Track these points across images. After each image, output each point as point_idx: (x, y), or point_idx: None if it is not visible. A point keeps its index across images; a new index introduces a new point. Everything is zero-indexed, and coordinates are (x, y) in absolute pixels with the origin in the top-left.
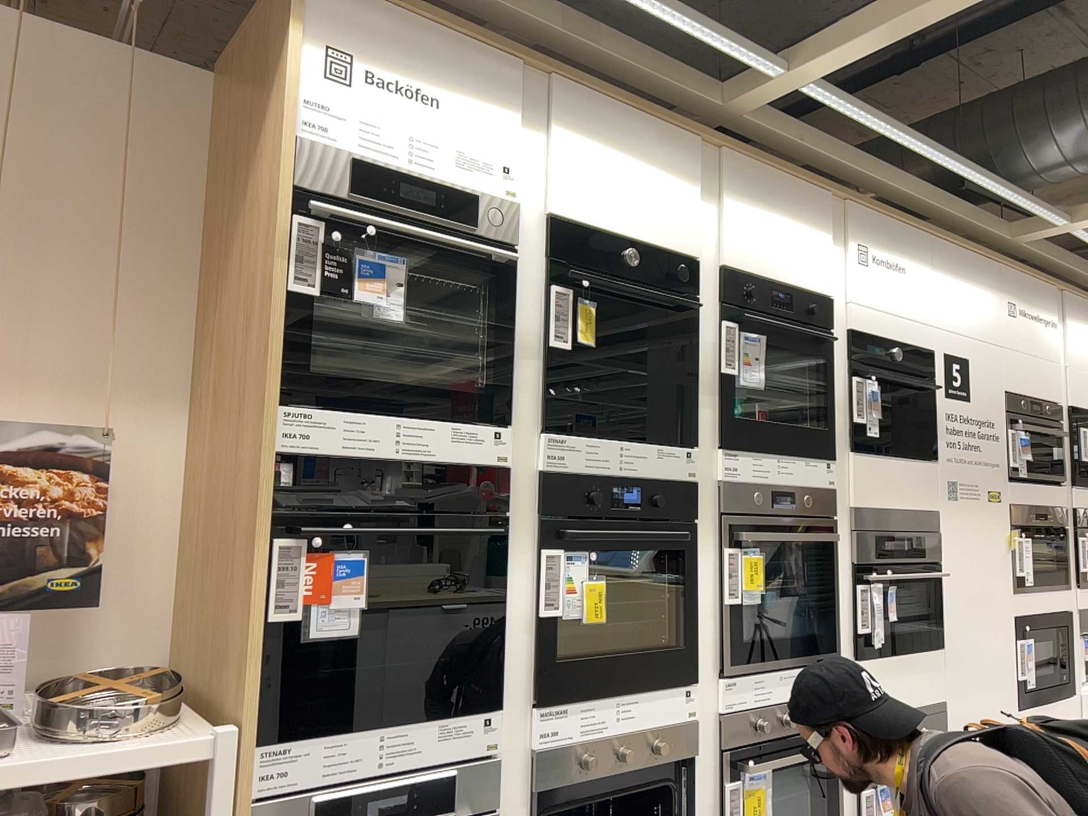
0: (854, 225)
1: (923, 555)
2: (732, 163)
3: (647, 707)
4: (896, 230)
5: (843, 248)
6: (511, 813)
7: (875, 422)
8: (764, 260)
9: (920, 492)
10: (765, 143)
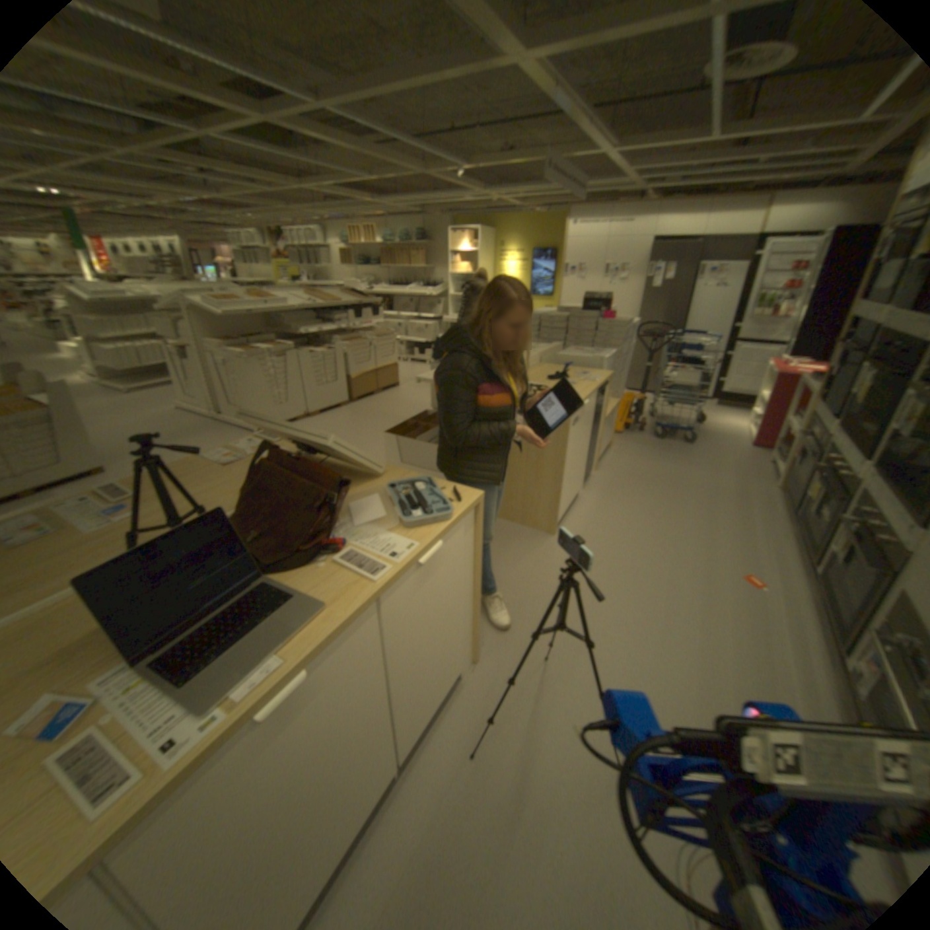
0: None
1: None
2: None
3: (852, 457)
4: None
5: None
6: (826, 461)
7: None
8: None
9: None
10: None
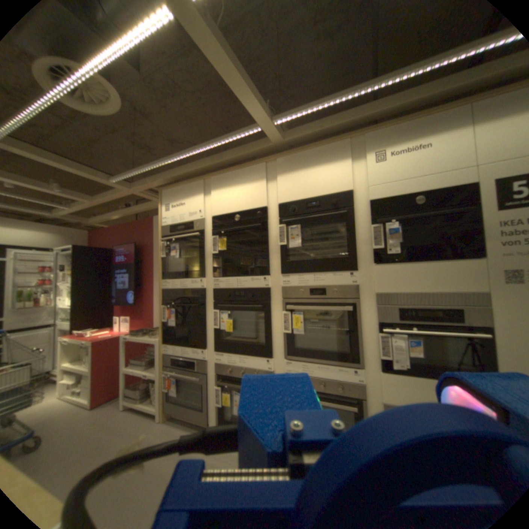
0: (372, 141)
1: (461, 321)
2: (280, 160)
3: (250, 361)
4: (419, 121)
5: (363, 158)
6: (211, 376)
7: (394, 244)
8: (300, 191)
9: (458, 279)
10: (308, 137)
